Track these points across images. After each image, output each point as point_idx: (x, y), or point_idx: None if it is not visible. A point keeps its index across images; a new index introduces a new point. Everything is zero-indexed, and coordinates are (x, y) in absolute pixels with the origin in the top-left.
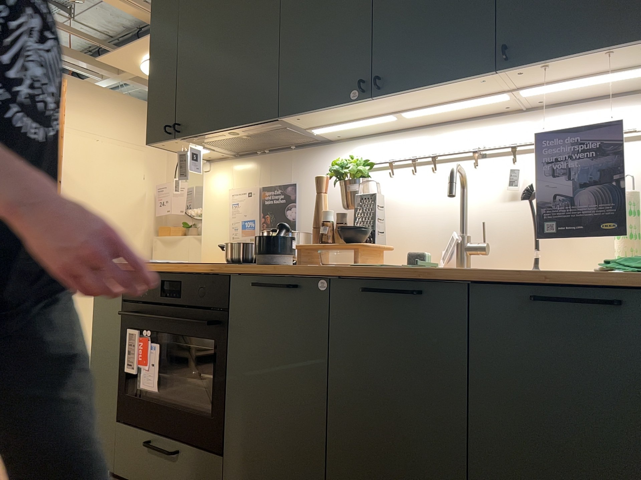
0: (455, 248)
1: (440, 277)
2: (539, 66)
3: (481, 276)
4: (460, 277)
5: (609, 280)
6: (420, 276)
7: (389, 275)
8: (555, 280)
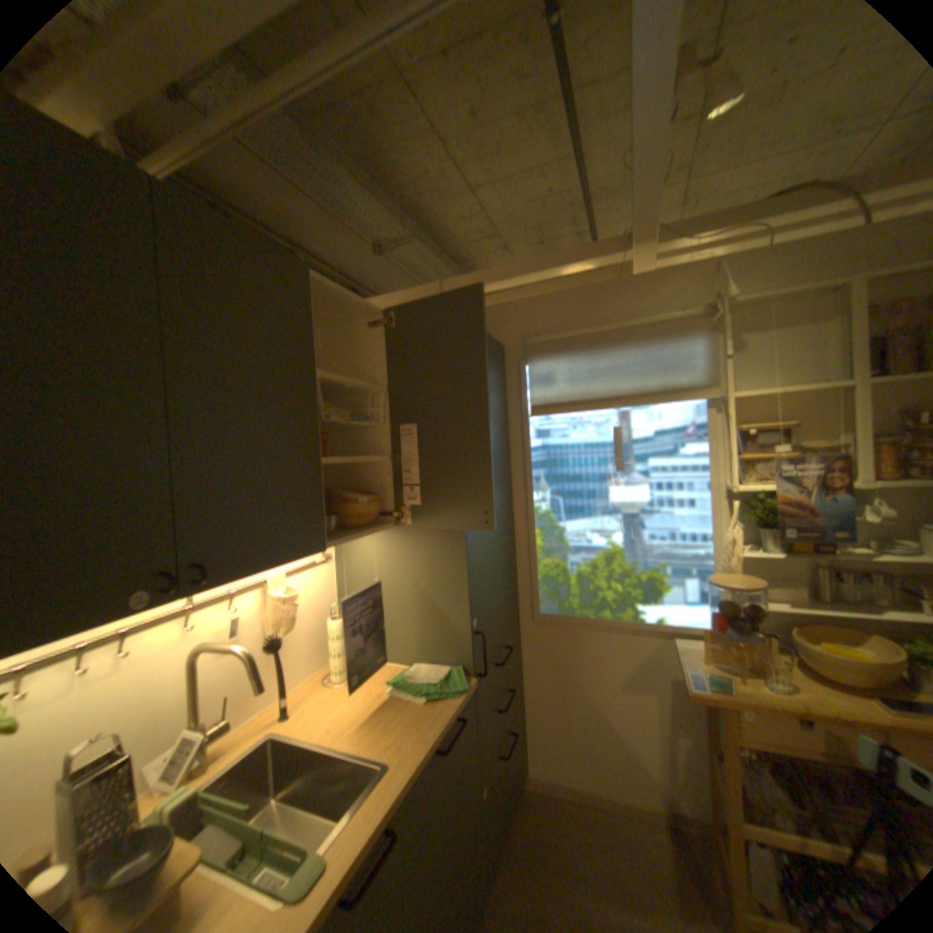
0: (193, 752)
1: (400, 799)
2: (345, 542)
3: (422, 767)
4: (411, 784)
5: (460, 711)
6: (388, 816)
7: (354, 852)
8: (445, 732)
